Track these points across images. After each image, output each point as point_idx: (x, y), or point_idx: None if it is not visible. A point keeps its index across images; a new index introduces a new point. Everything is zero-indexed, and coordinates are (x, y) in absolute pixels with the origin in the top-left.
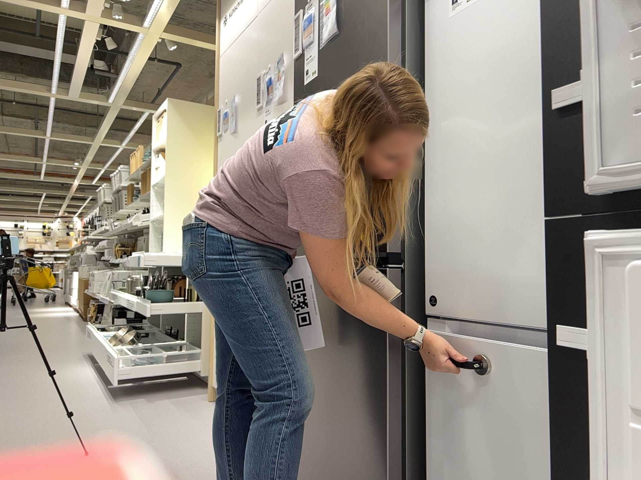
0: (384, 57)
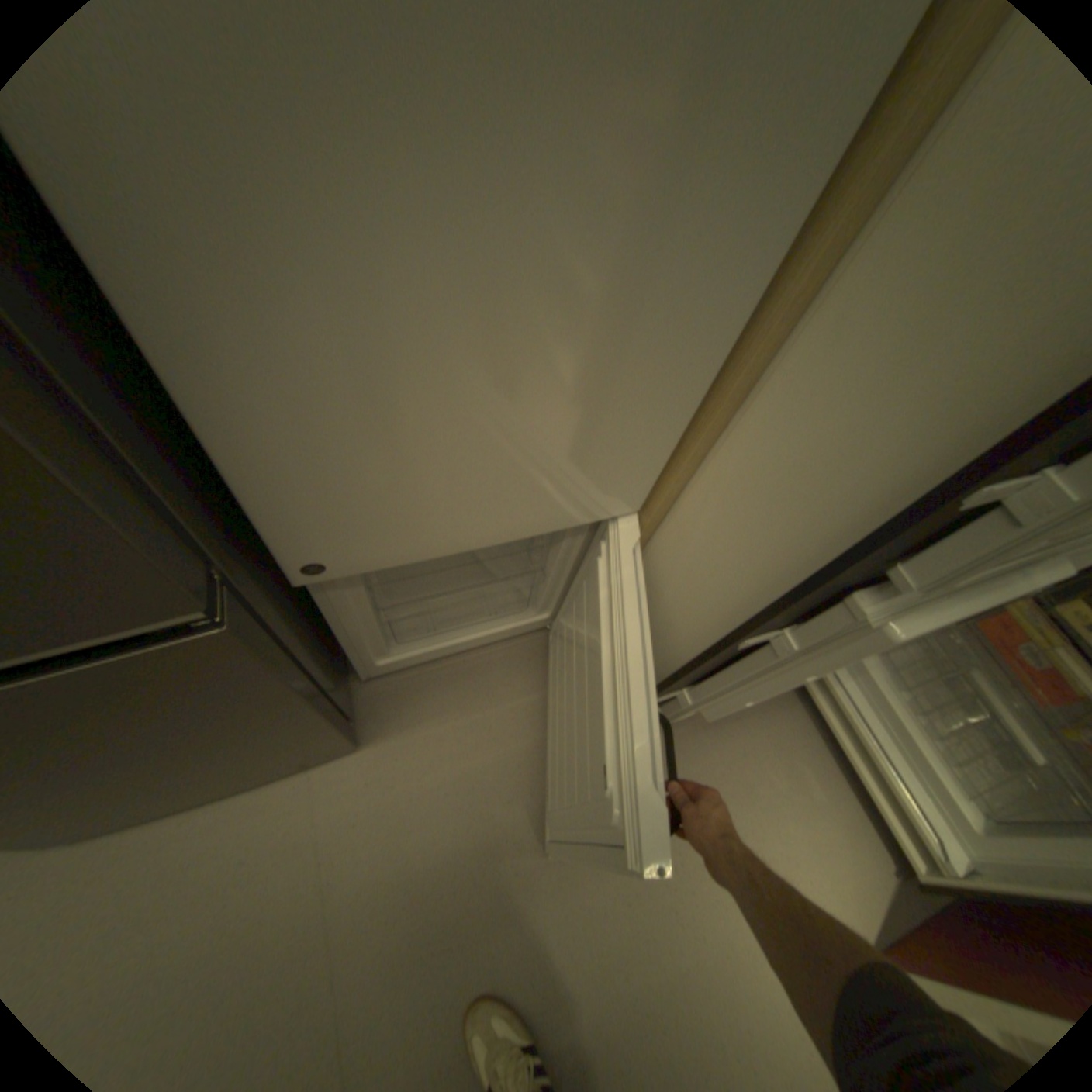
0: None
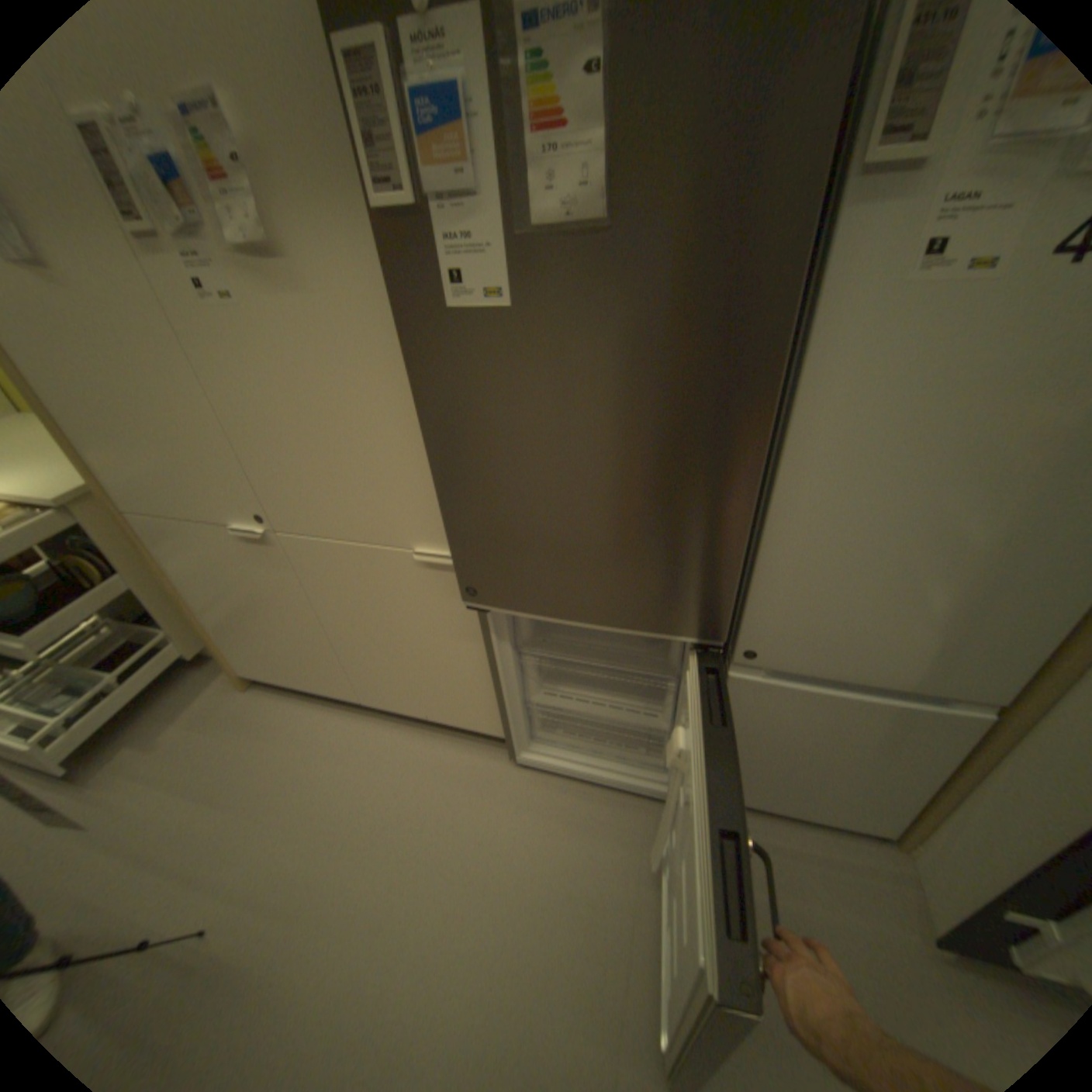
0: (771, 353)
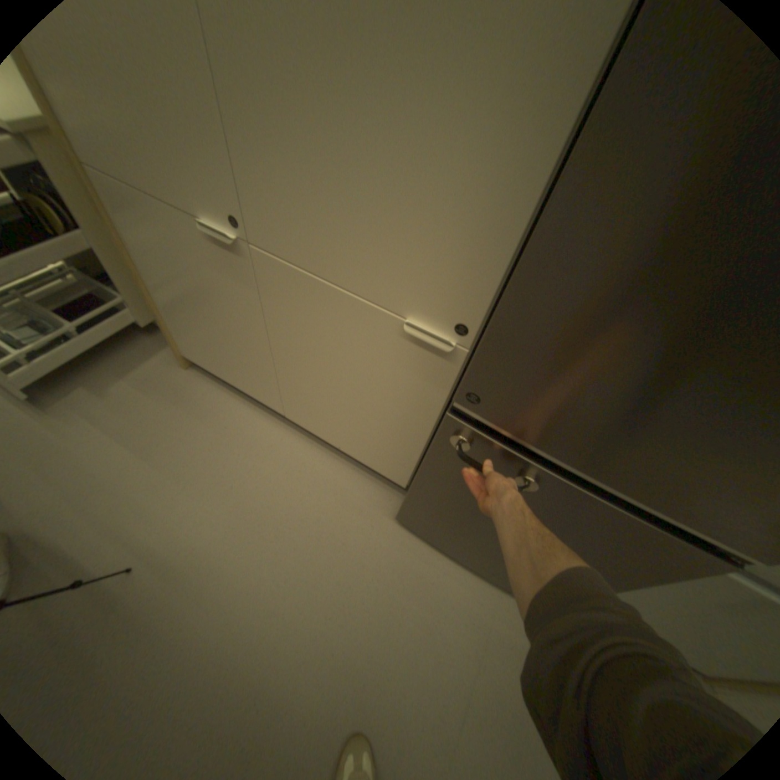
0: None
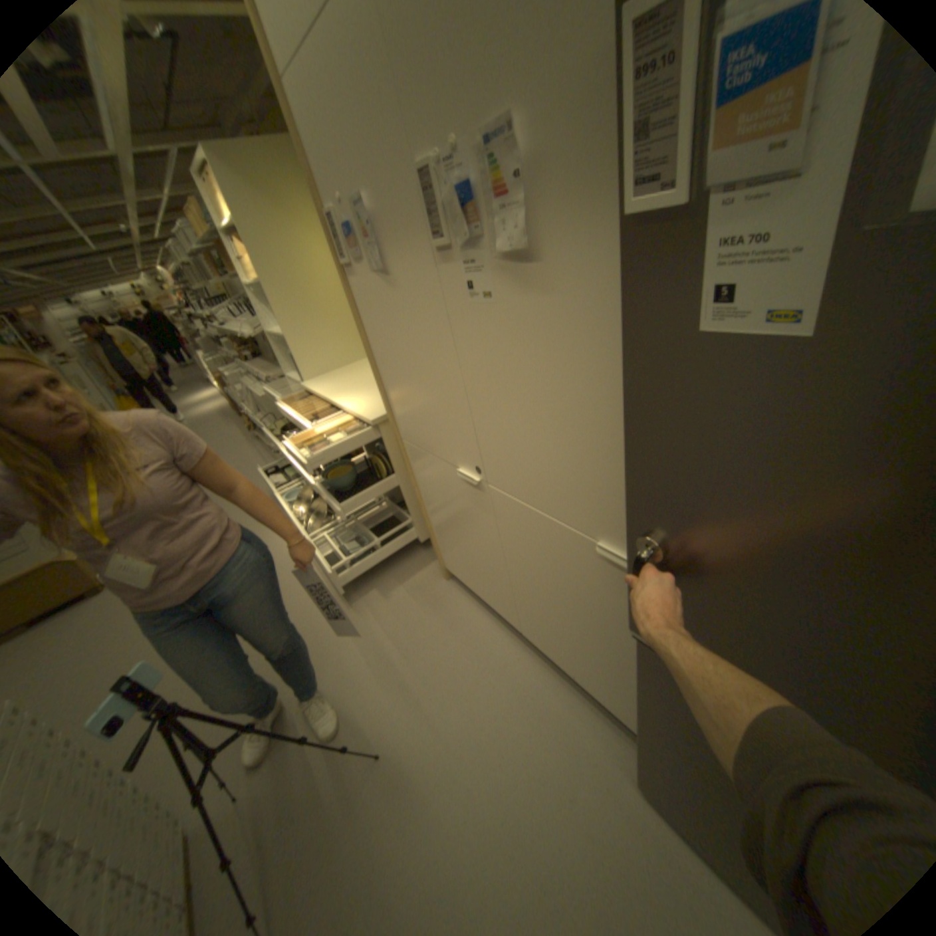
0: None
